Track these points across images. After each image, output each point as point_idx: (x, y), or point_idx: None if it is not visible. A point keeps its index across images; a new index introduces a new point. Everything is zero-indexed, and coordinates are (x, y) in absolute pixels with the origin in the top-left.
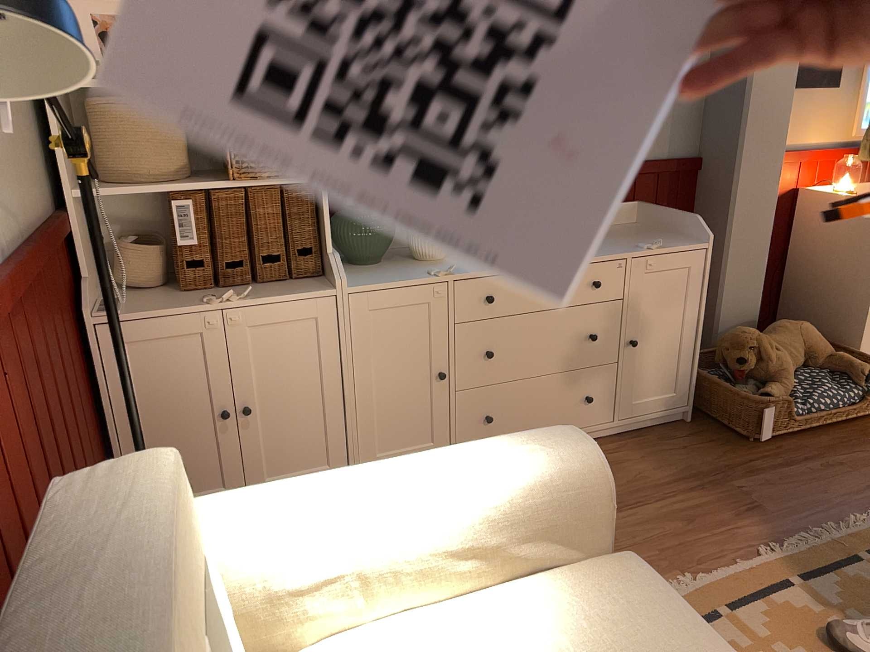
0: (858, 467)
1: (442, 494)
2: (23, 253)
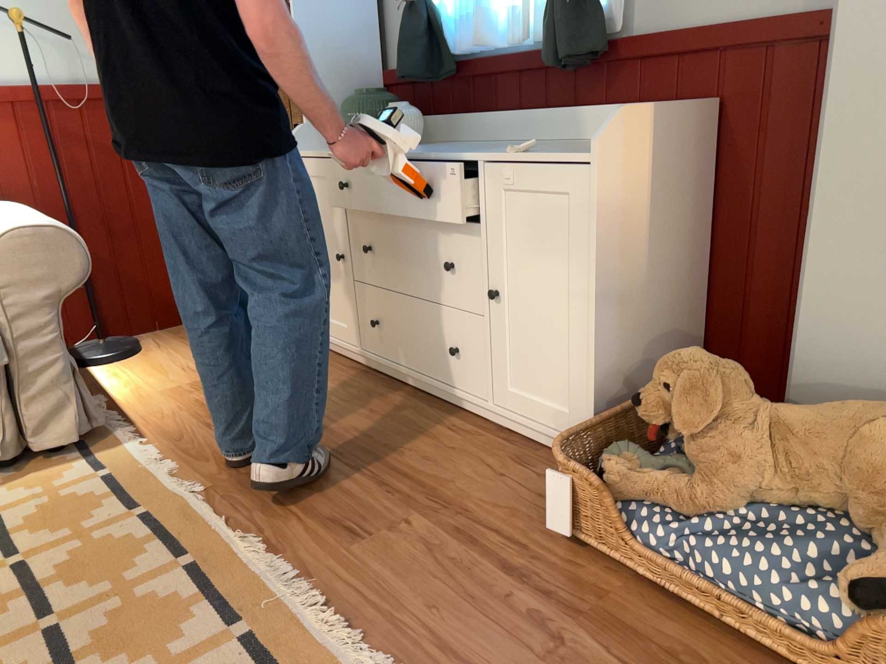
0: None
1: None
2: (95, 88)
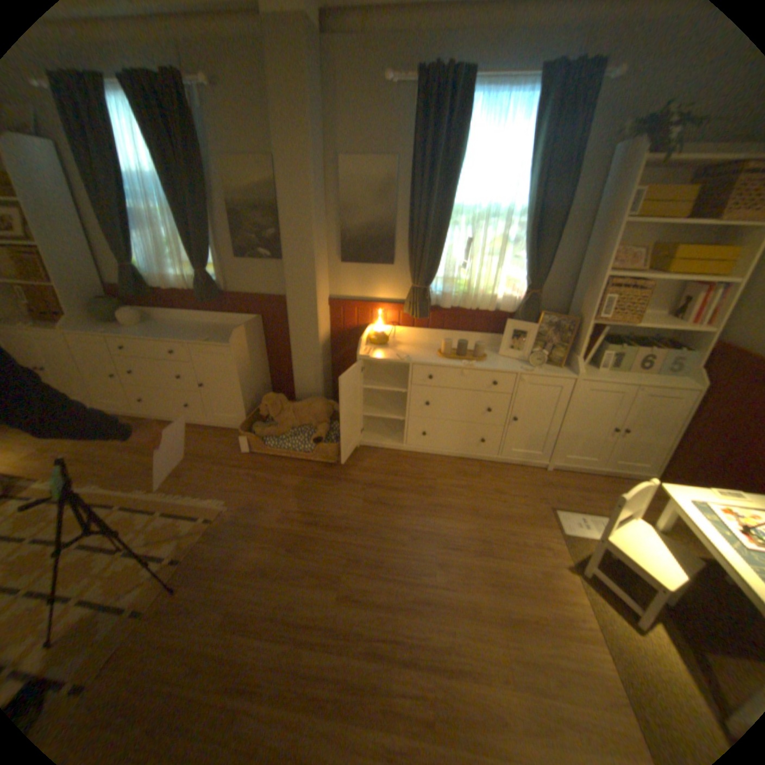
0: (255, 482)
1: None
2: None
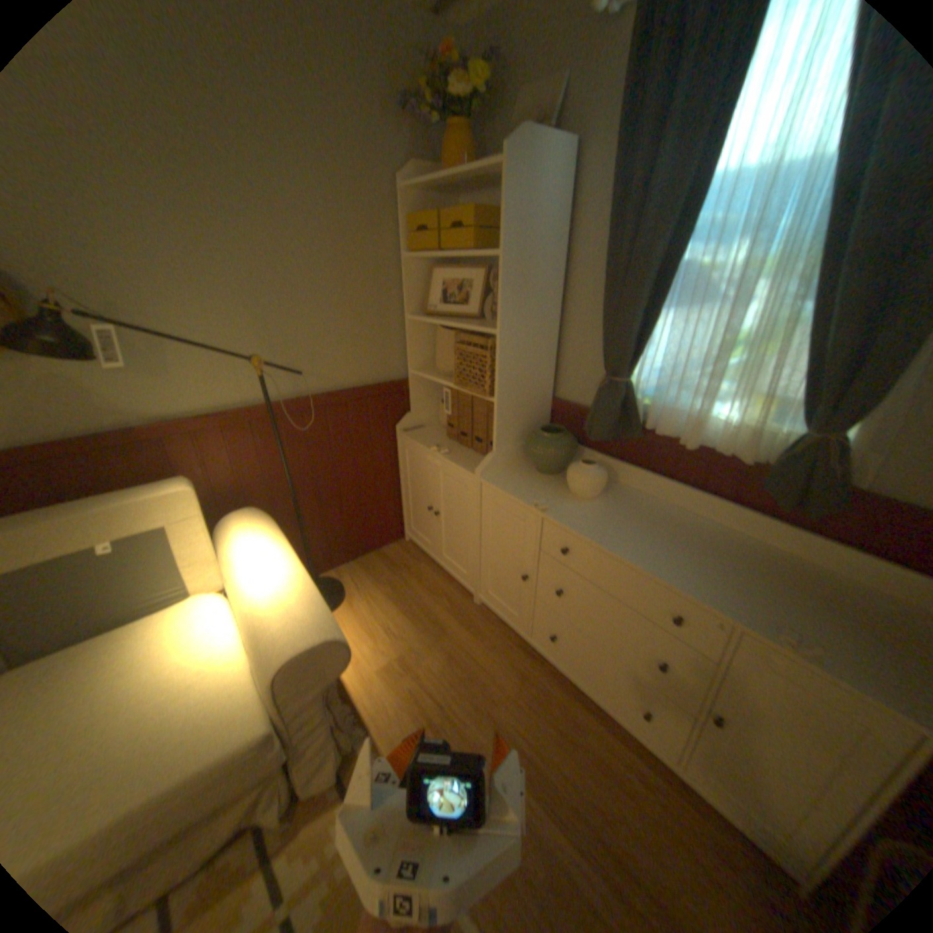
0: None
1: (252, 592)
2: (312, 395)
